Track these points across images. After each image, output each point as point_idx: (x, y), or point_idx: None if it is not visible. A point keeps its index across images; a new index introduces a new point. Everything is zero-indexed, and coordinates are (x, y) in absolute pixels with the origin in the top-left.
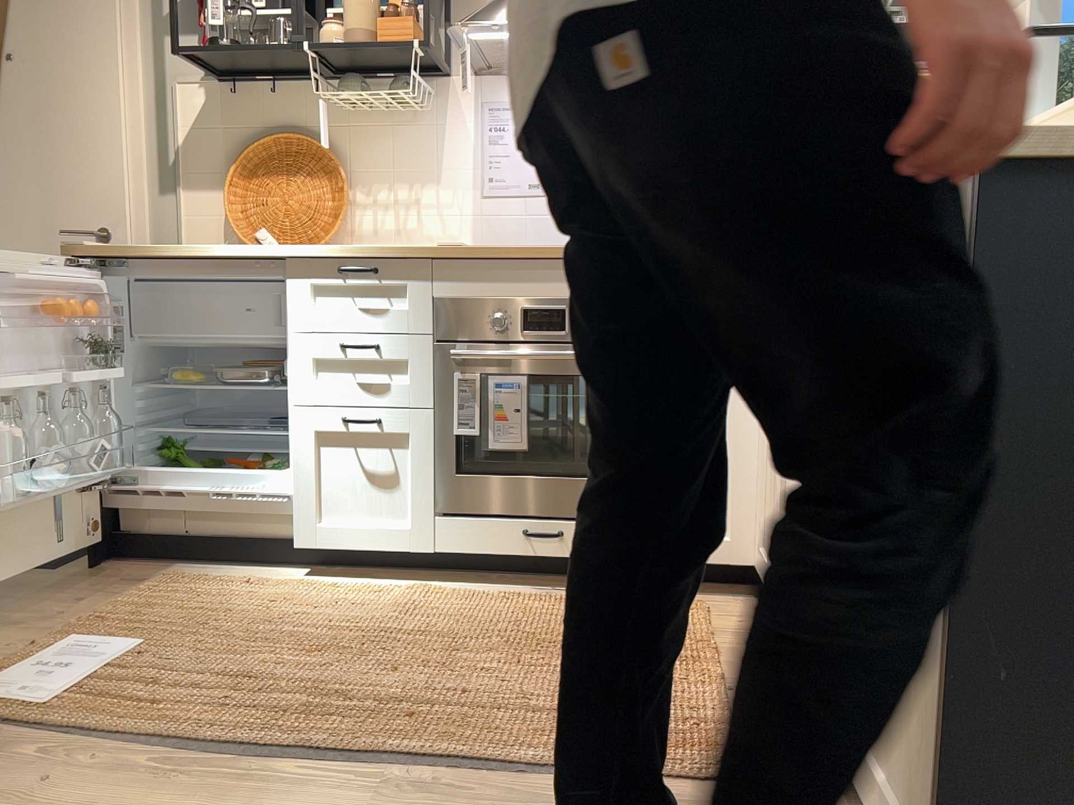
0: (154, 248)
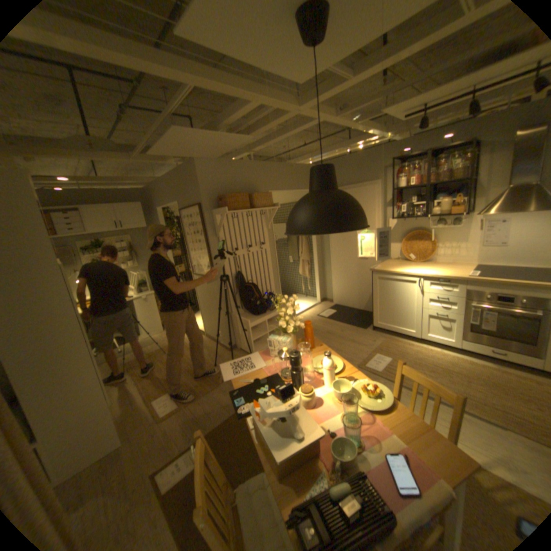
0: (390, 270)
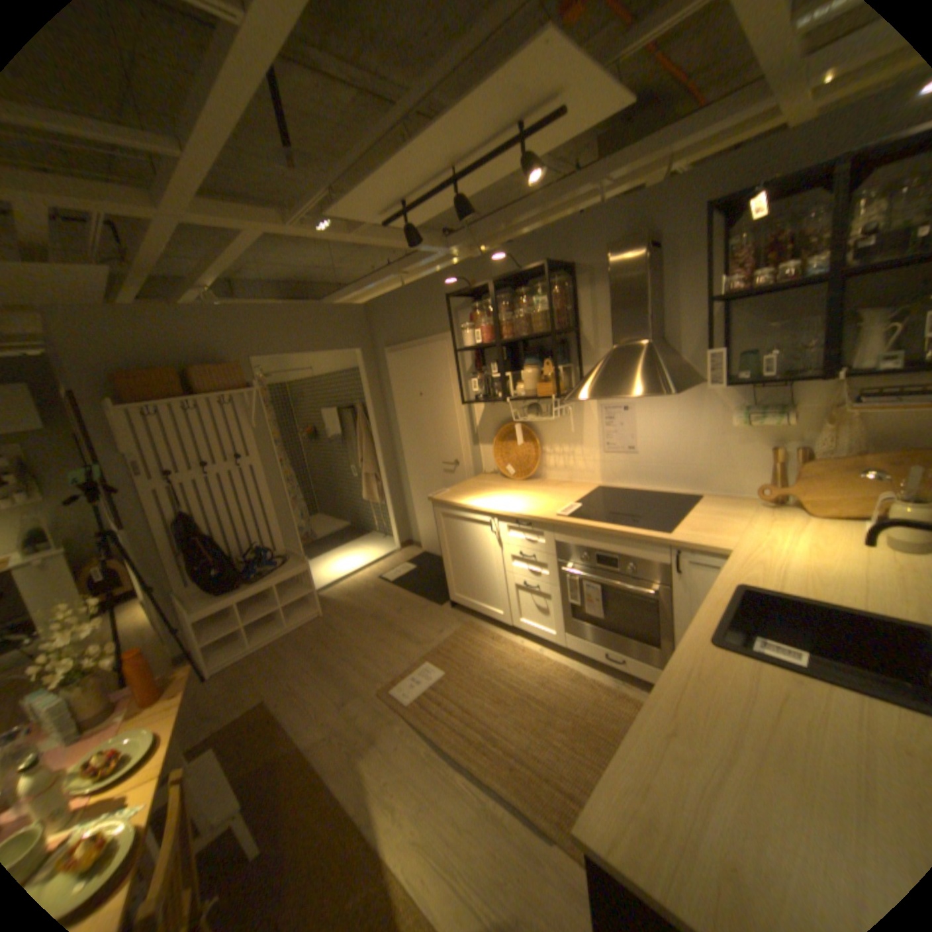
0: (453, 502)
